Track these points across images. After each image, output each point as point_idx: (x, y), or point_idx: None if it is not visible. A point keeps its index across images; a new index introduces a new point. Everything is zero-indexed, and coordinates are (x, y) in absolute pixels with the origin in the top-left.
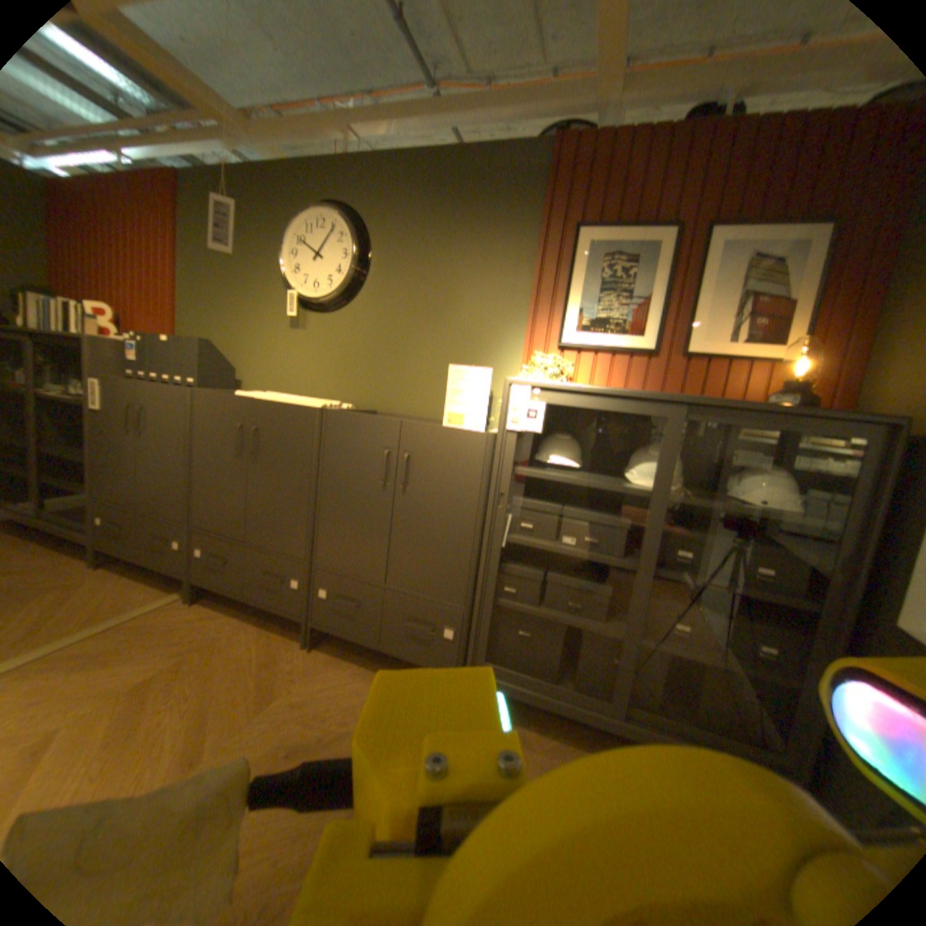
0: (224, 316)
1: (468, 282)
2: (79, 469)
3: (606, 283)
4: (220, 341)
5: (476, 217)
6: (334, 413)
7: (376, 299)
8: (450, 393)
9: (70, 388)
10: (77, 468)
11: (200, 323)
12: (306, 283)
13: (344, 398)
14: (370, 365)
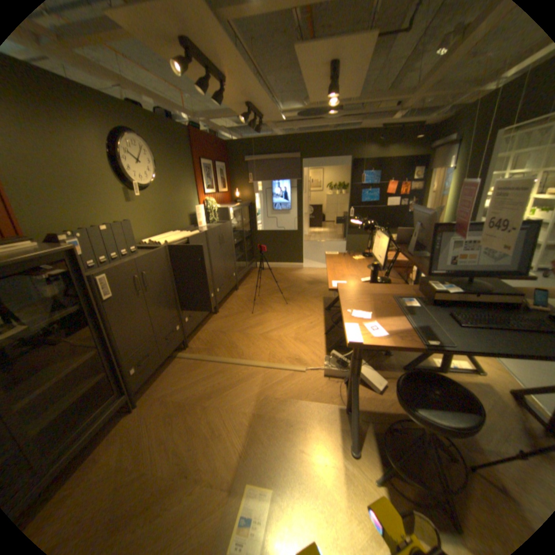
0: (75, 202)
1: (182, 175)
2: None
3: (207, 176)
4: (78, 222)
5: (178, 150)
6: (208, 231)
7: (159, 183)
8: (198, 216)
9: None
10: None
11: (49, 212)
12: (135, 177)
13: (160, 231)
14: (165, 213)
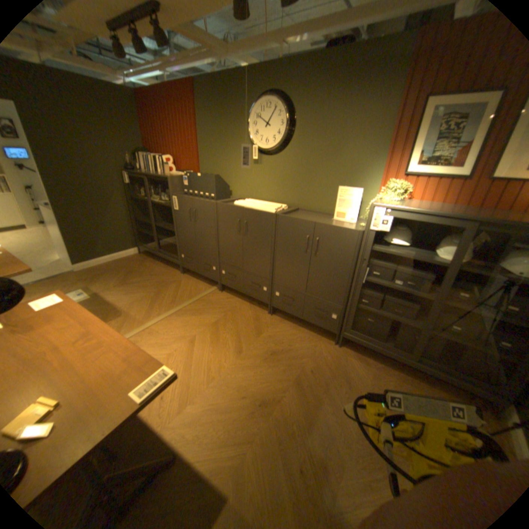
0: (221, 159)
1: (352, 136)
2: (168, 232)
3: (441, 136)
4: (220, 172)
5: (359, 95)
6: (282, 218)
7: (298, 148)
8: (338, 202)
9: (161, 197)
10: (167, 231)
11: (210, 163)
12: (261, 141)
13: (281, 201)
14: (295, 184)
